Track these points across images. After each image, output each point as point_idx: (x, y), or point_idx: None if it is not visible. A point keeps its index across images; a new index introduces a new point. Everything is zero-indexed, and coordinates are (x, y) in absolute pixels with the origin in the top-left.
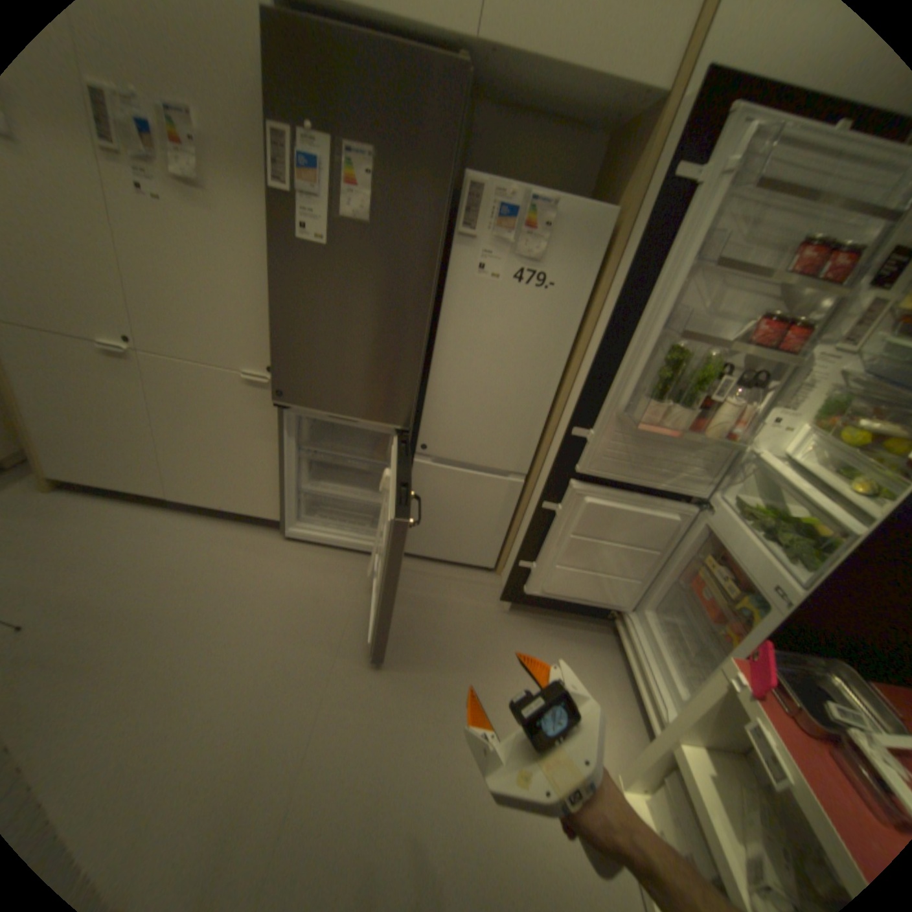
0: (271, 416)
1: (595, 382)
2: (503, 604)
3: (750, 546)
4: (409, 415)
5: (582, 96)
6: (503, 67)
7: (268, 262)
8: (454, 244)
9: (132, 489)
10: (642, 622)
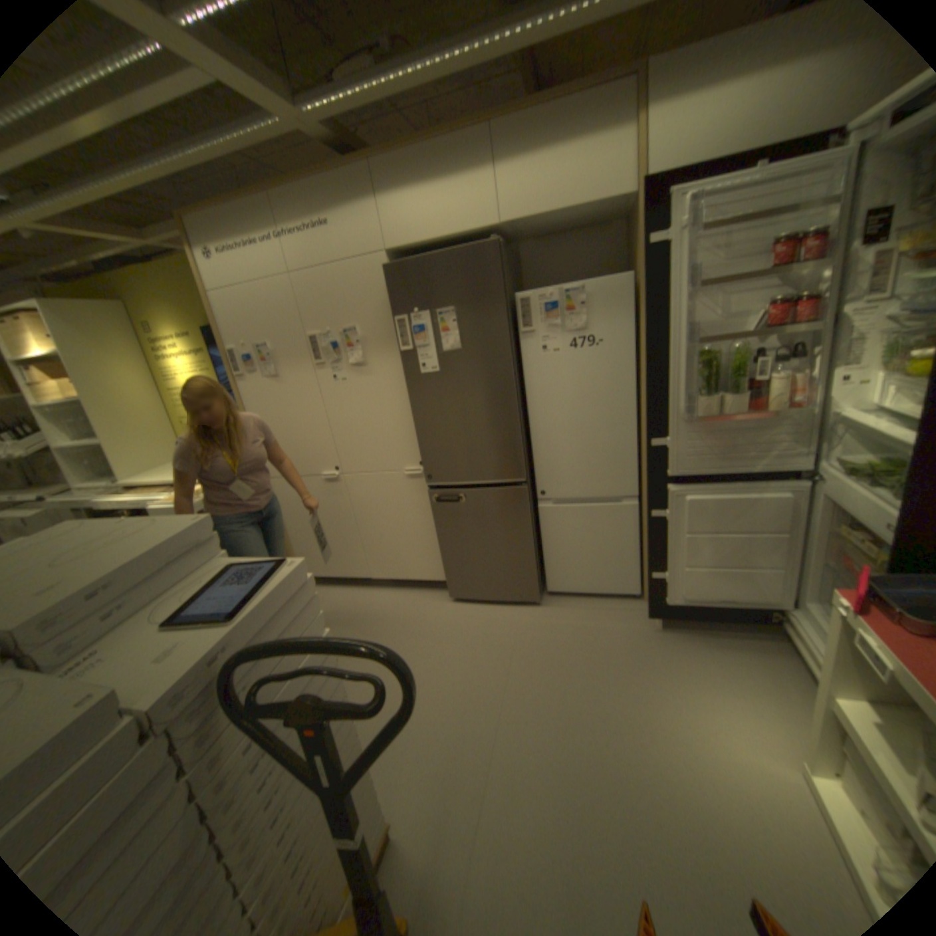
0: (428, 498)
1: (654, 400)
2: (655, 625)
3: (858, 498)
4: (521, 470)
5: (584, 216)
6: (523, 227)
7: (408, 395)
8: (521, 341)
9: (350, 575)
10: (808, 617)
